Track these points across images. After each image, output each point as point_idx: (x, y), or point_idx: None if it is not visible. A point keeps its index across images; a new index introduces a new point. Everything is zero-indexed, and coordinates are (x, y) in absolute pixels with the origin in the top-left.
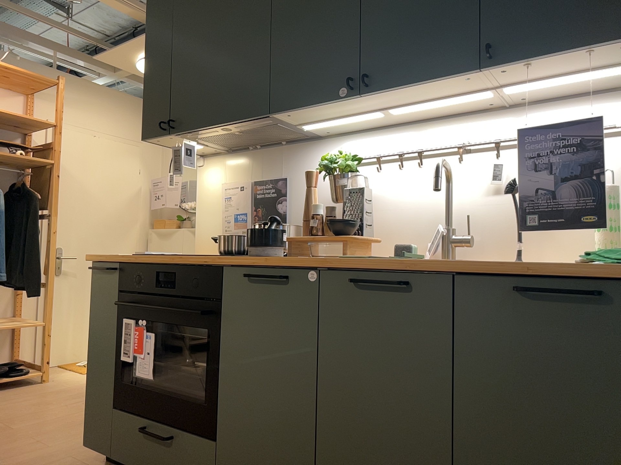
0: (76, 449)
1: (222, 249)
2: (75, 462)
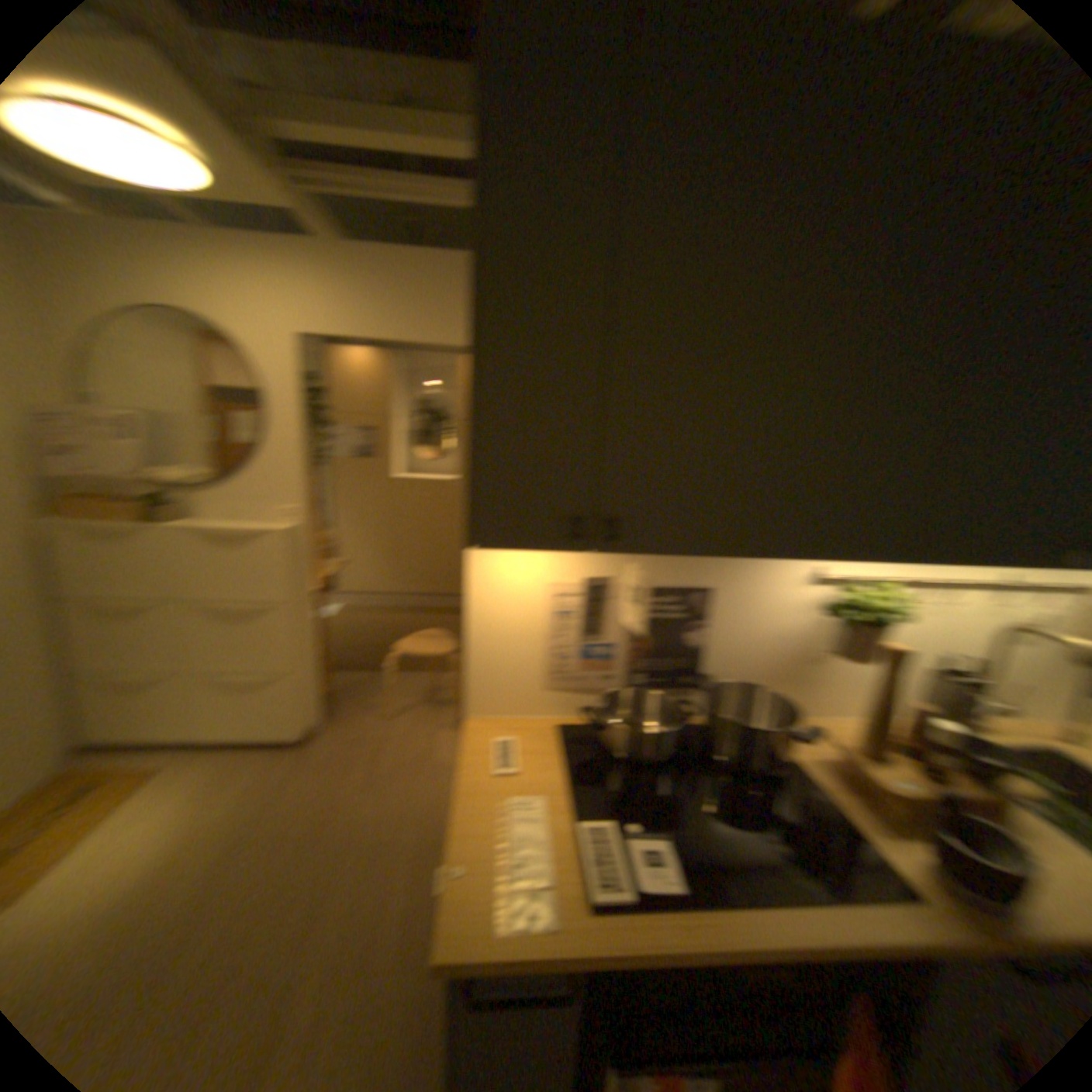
0: None
1: (645, 754)
2: None
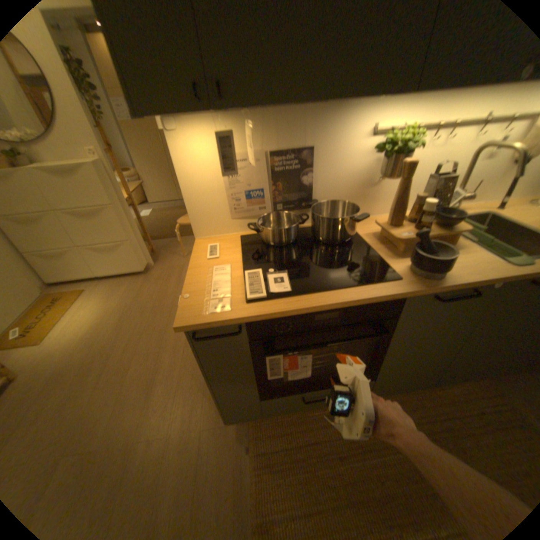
0: (190, 420)
1: (278, 240)
2: (212, 431)
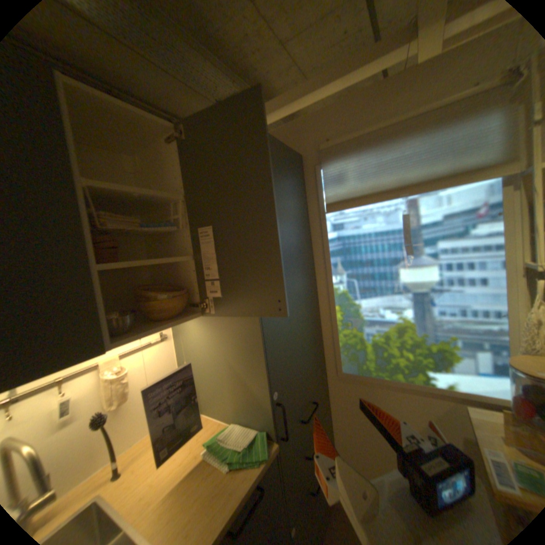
0: None
1: None
2: None
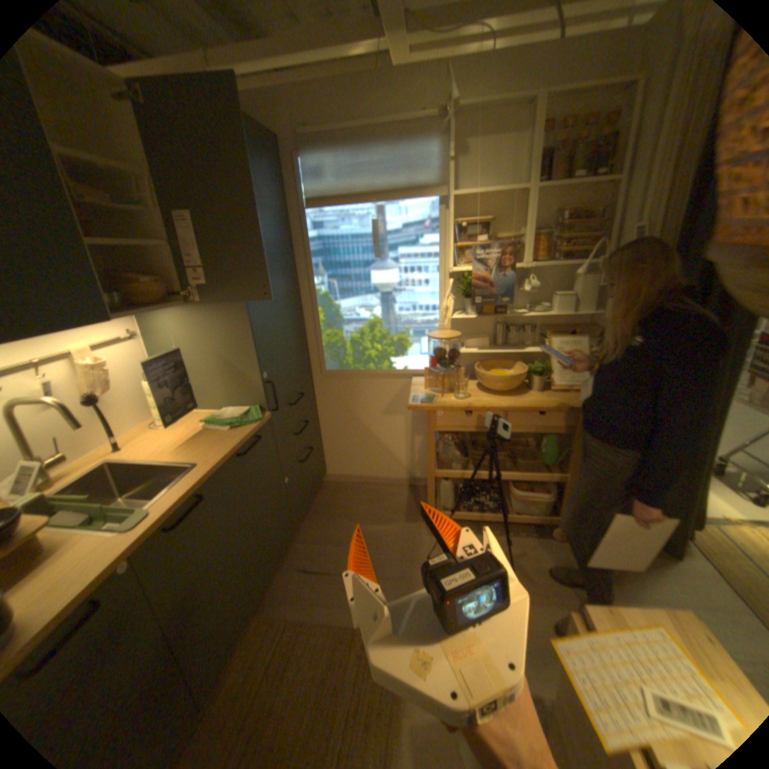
0: None
1: None
2: None
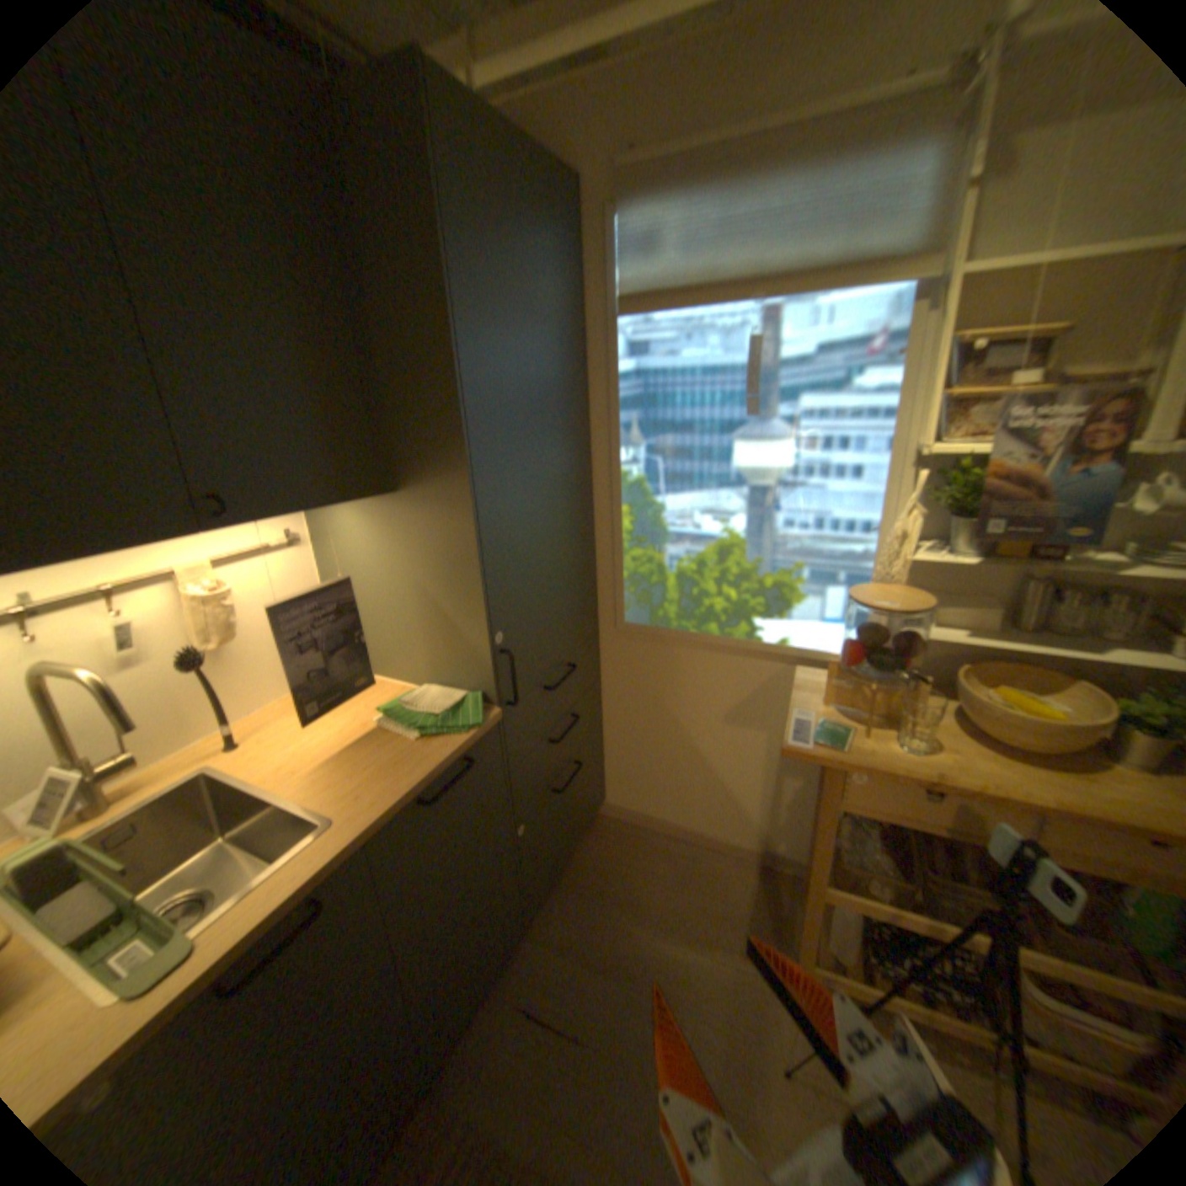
0: None
1: None
2: None
